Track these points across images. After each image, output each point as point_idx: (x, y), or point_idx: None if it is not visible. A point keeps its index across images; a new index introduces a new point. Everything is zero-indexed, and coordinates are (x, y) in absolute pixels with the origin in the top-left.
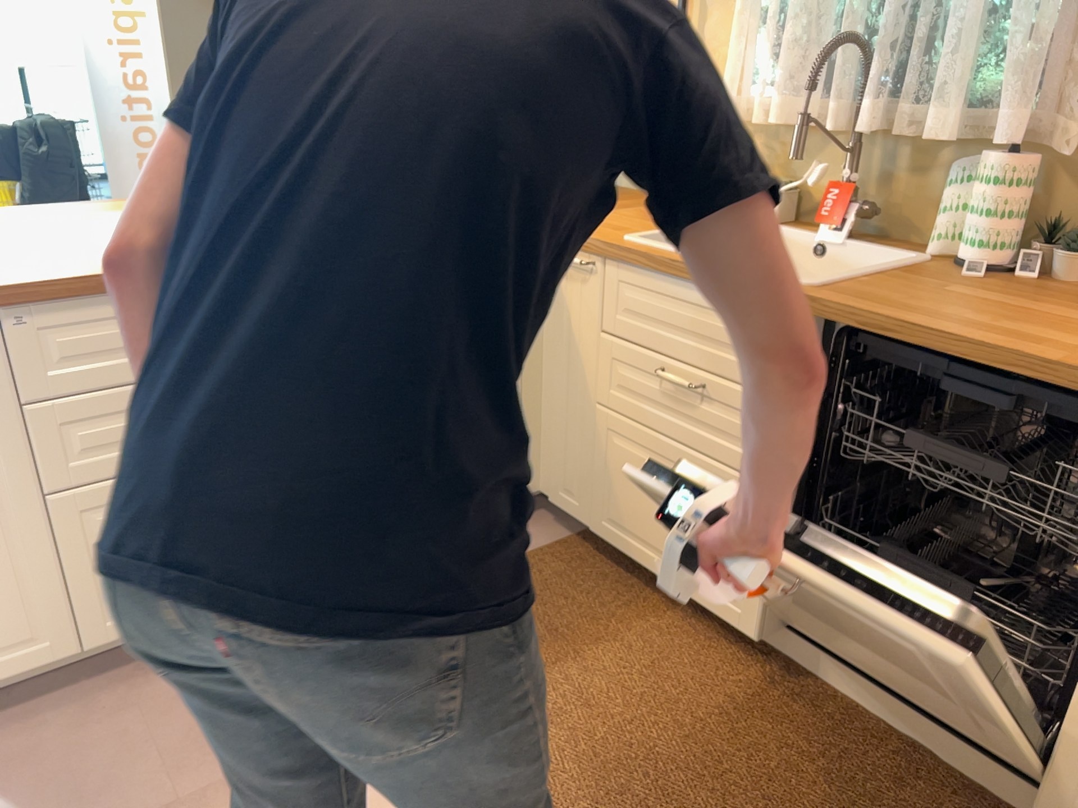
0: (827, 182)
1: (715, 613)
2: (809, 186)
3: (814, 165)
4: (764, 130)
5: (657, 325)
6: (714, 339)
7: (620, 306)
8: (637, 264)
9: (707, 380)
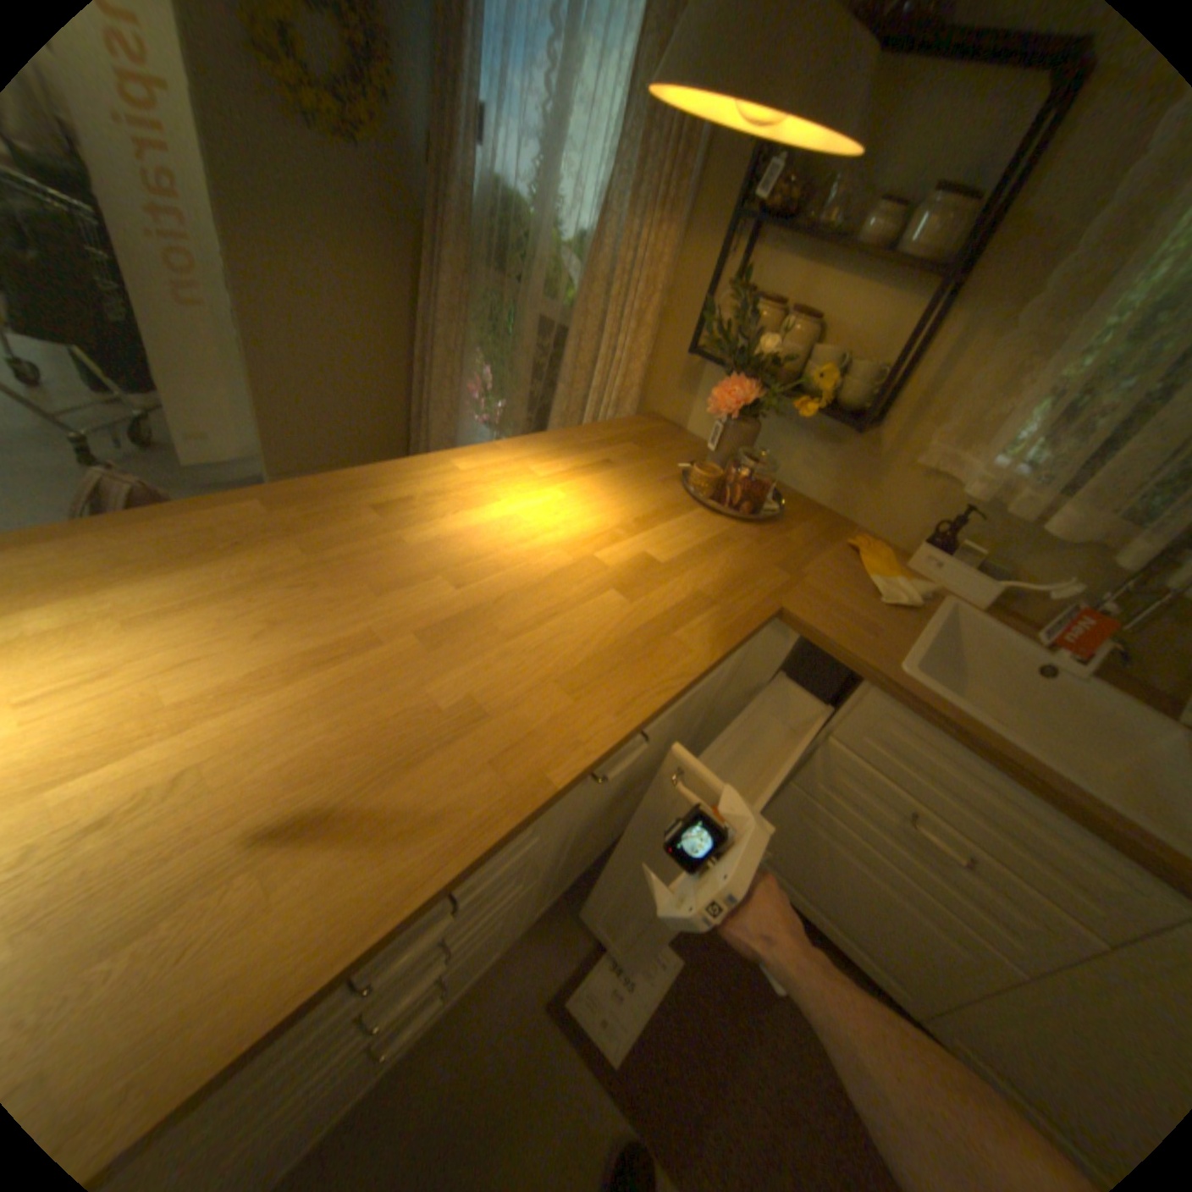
0: (1088, 606)
1: (875, 981)
2: (1057, 597)
3: (1077, 582)
4: (994, 499)
5: (928, 779)
6: (1020, 840)
7: (874, 734)
8: (938, 726)
9: (984, 860)
